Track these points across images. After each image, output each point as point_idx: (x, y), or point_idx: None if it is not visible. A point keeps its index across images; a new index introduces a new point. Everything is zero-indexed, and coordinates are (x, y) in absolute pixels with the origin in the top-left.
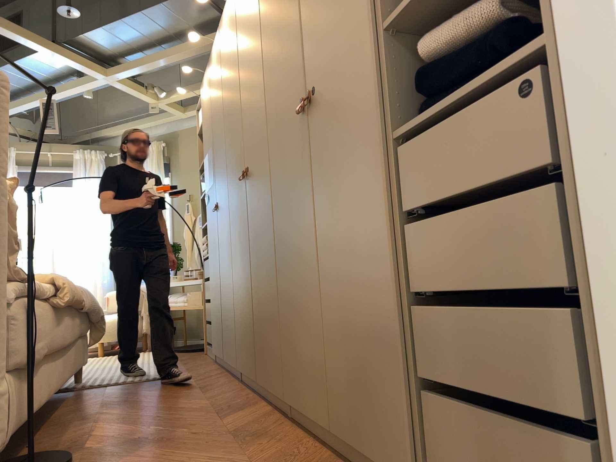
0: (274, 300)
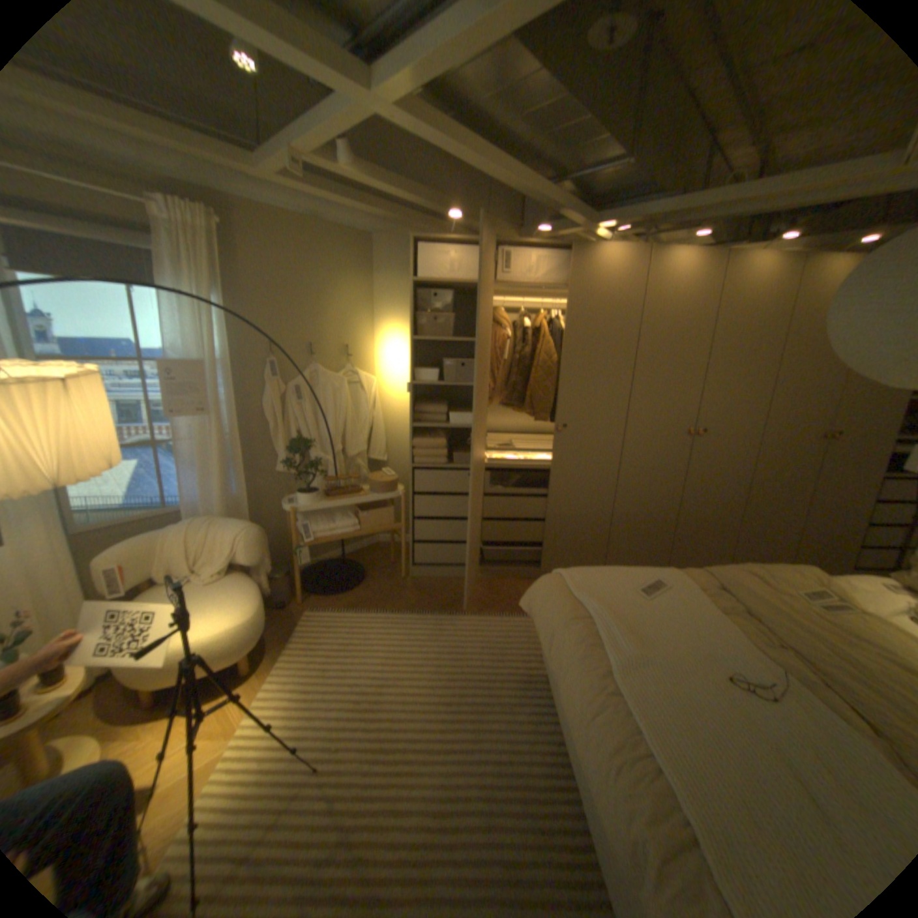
0: (730, 527)
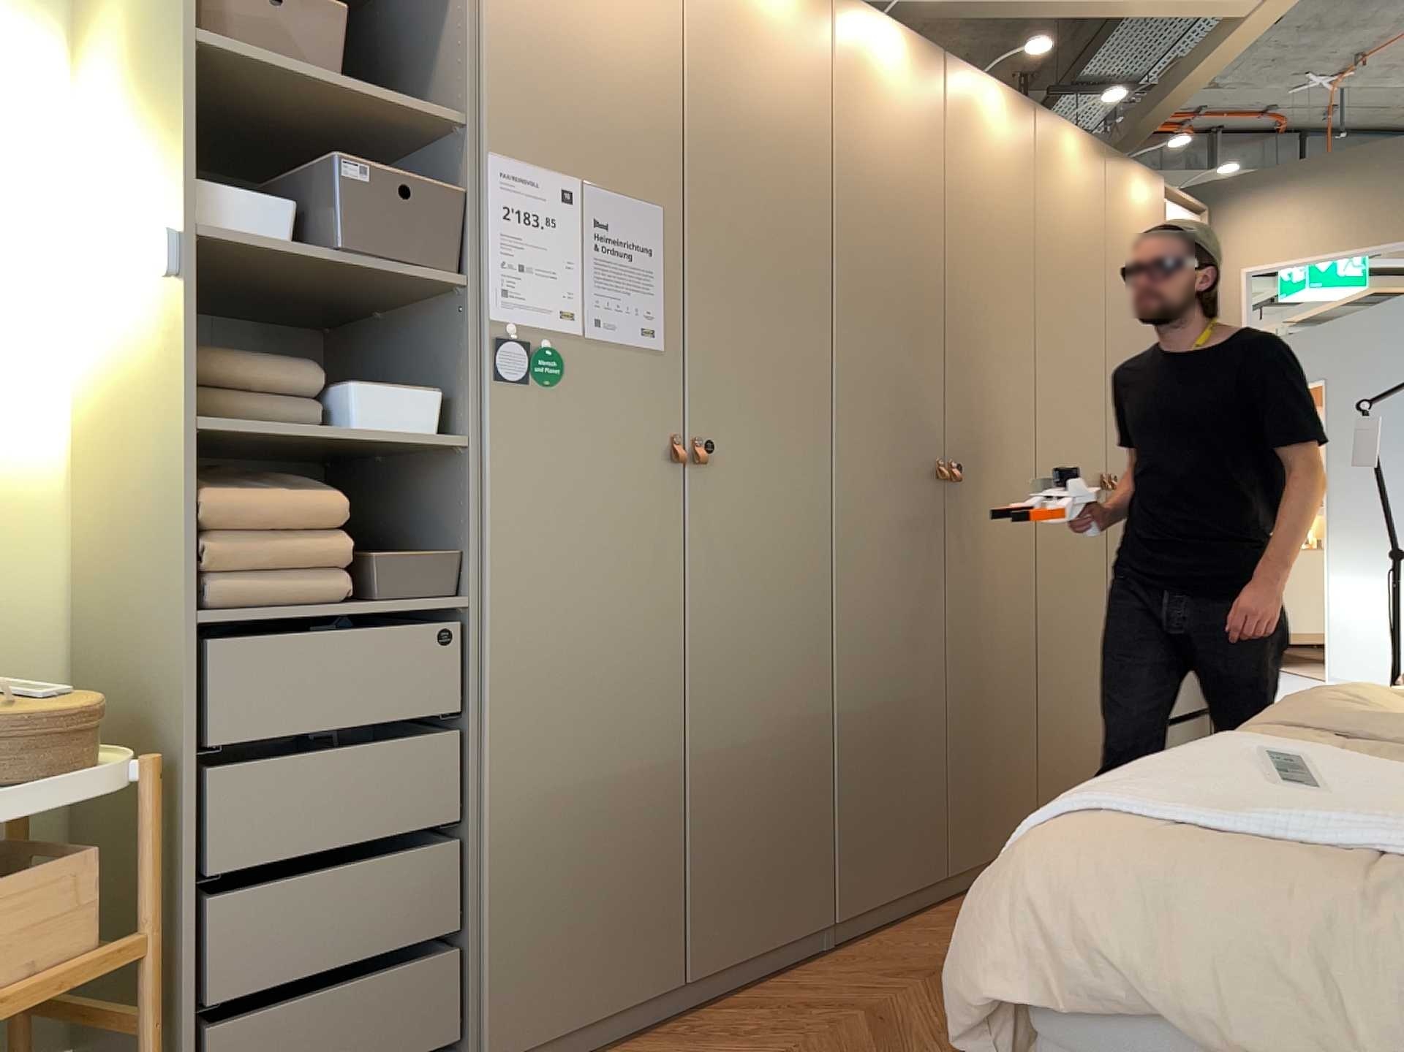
0: (1028, 710)
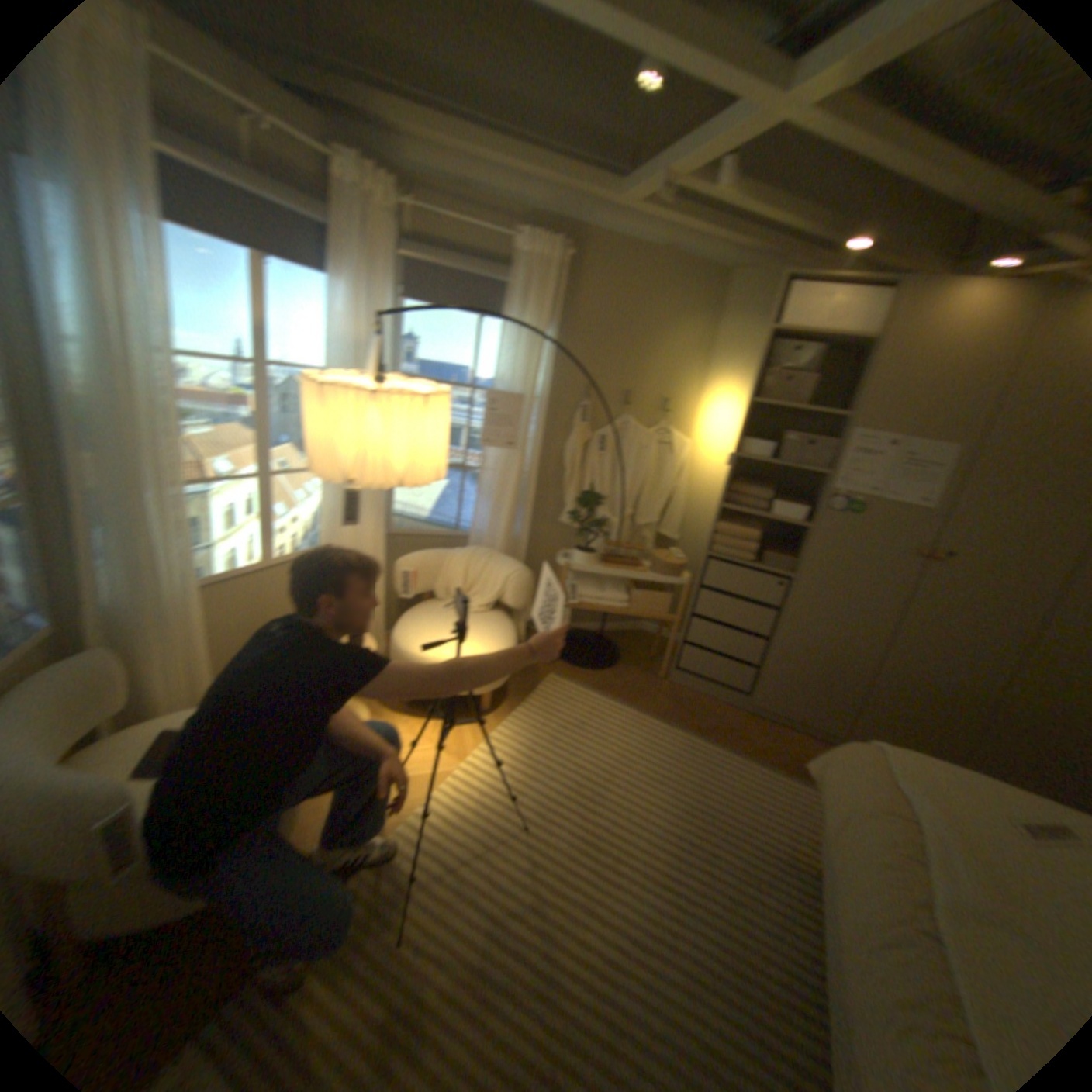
0: None
